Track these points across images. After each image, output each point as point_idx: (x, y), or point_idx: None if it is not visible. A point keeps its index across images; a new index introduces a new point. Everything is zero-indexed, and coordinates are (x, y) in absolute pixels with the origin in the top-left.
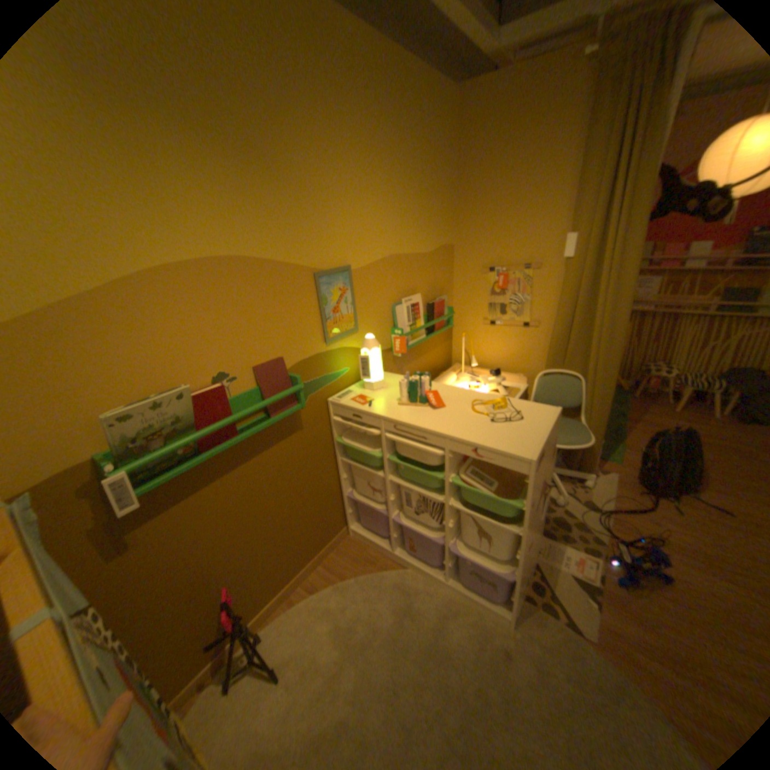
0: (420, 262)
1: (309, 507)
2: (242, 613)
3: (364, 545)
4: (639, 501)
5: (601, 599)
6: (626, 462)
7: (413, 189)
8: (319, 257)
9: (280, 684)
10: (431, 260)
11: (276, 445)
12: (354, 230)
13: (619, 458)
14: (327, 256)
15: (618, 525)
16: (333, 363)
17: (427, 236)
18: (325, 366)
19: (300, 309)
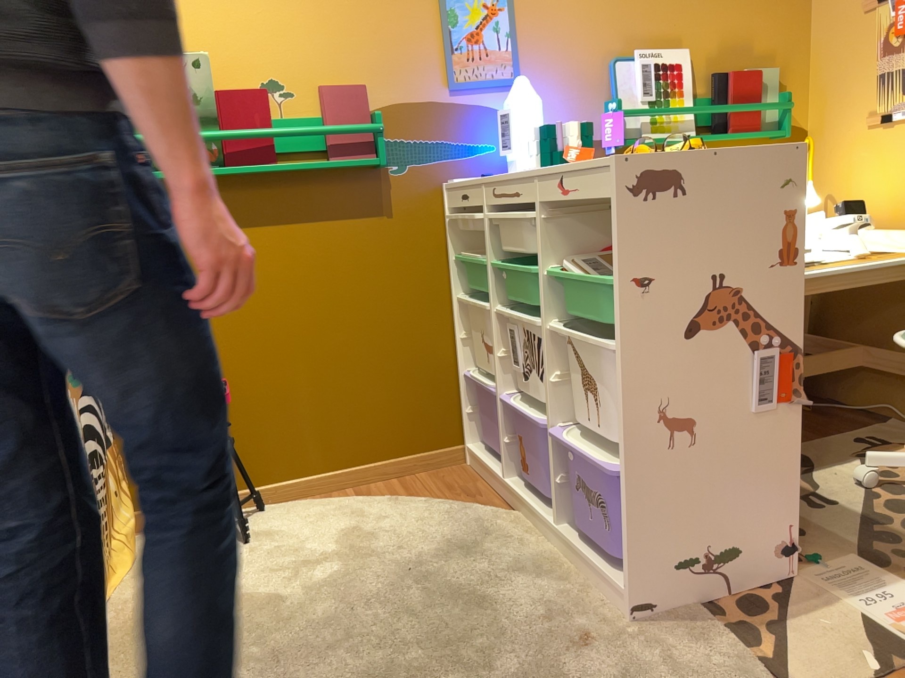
0: None
1: (388, 356)
2: (252, 457)
3: (478, 475)
4: None
5: None
6: None
7: None
8: None
9: (248, 545)
10: None
11: (341, 217)
12: None
13: None
14: None
15: None
16: (461, 125)
17: None
18: (445, 126)
19: (406, 23)
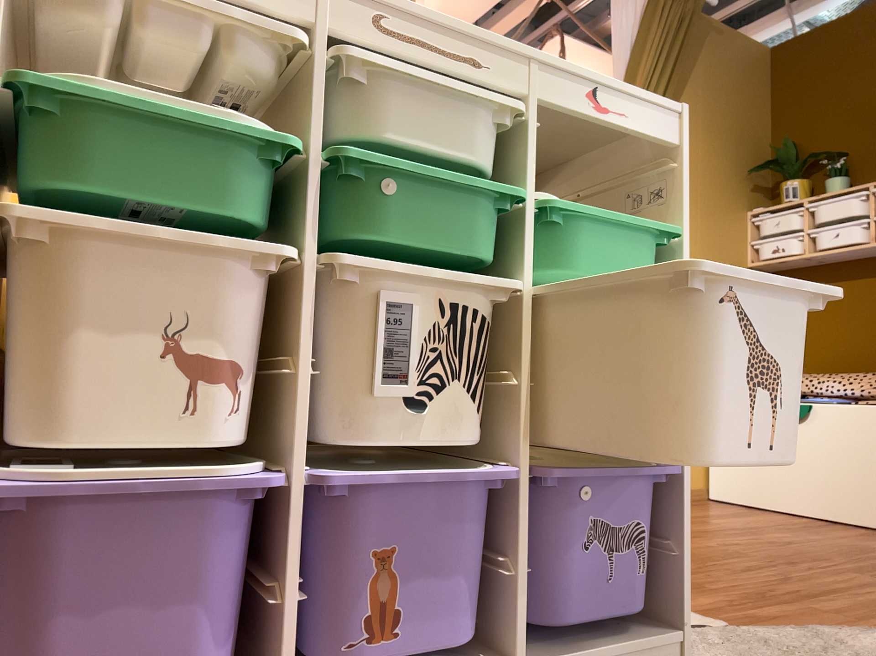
0: None
1: None
2: None
3: None
4: None
5: None
6: None
7: None
8: None
9: None
10: None
11: None
12: None
13: None
14: None
15: None
16: None
17: None
18: None
19: None
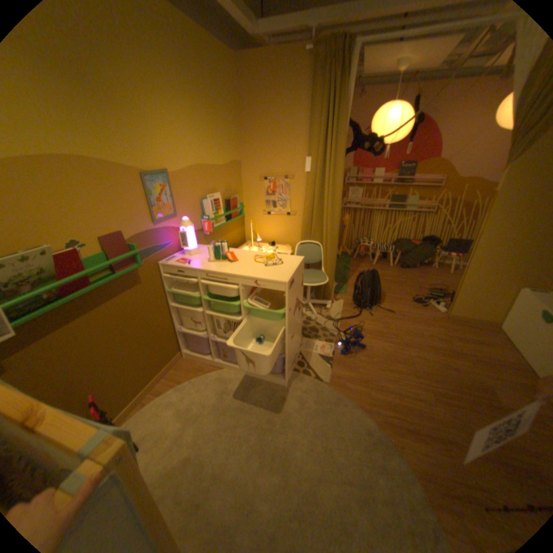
0: (218, 171)
1: (150, 338)
2: (105, 414)
3: (193, 361)
4: (352, 312)
5: (332, 362)
6: (347, 293)
7: (208, 121)
8: (142, 161)
9: (140, 450)
10: (225, 170)
11: (121, 294)
12: (167, 145)
13: (343, 291)
14: (148, 161)
15: (341, 325)
16: (159, 237)
17: (221, 154)
18: (154, 239)
19: (131, 198)
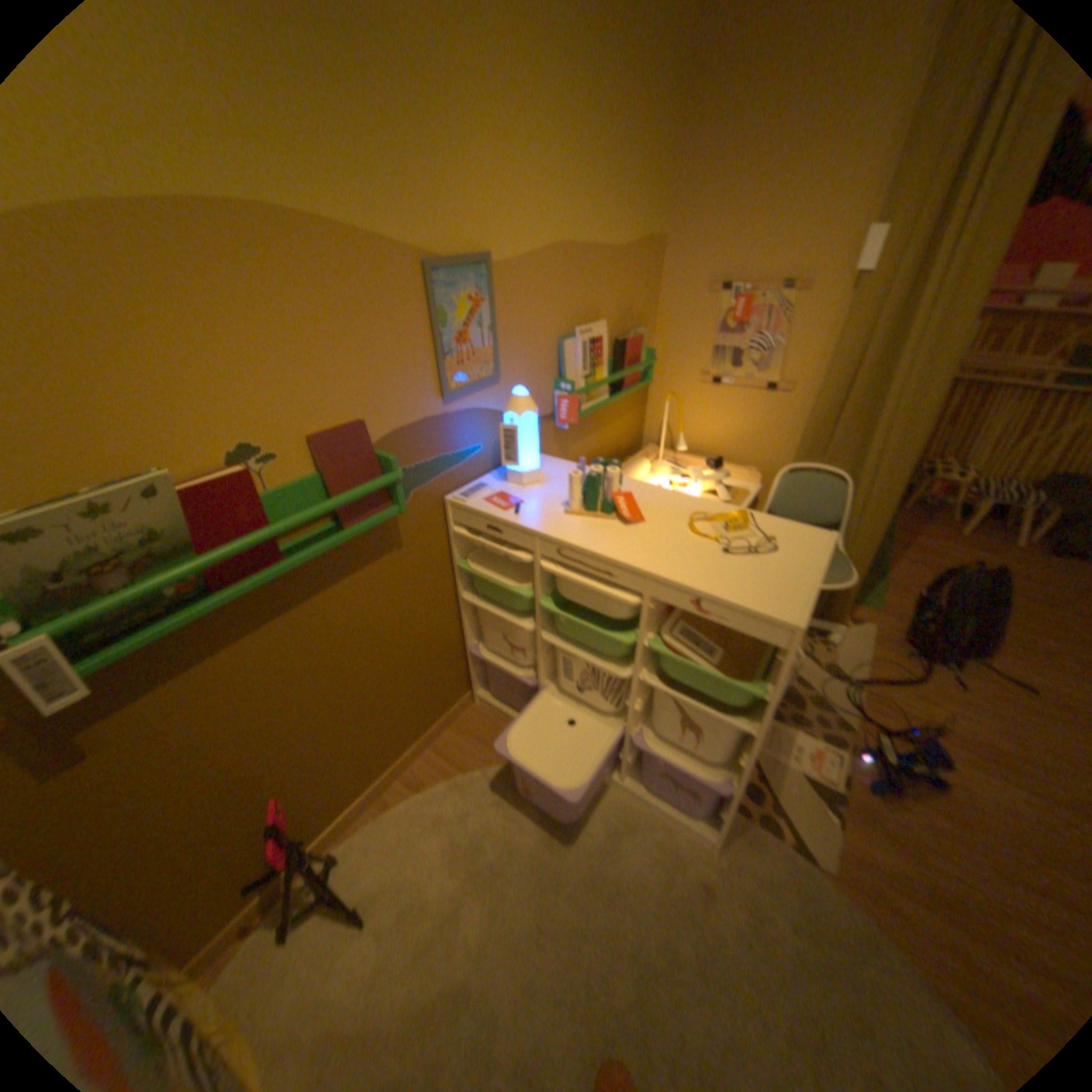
0: (611, 262)
1: (412, 668)
2: (305, 826)
3: (497, 719)
4: (904, 667)
5: (845, 811)
6: (888, 607)
7: (611, 114)
8: (432, 228)
9: (367, 930)
10: (628, 261)
11: (355, 573)
12: (500, 181)
13: (878, 600)
14: (448, 228)
15: (873, 702)
16: (455, 436)
17: (625, 213)
18: (442, 441)
19: (396, 331)
